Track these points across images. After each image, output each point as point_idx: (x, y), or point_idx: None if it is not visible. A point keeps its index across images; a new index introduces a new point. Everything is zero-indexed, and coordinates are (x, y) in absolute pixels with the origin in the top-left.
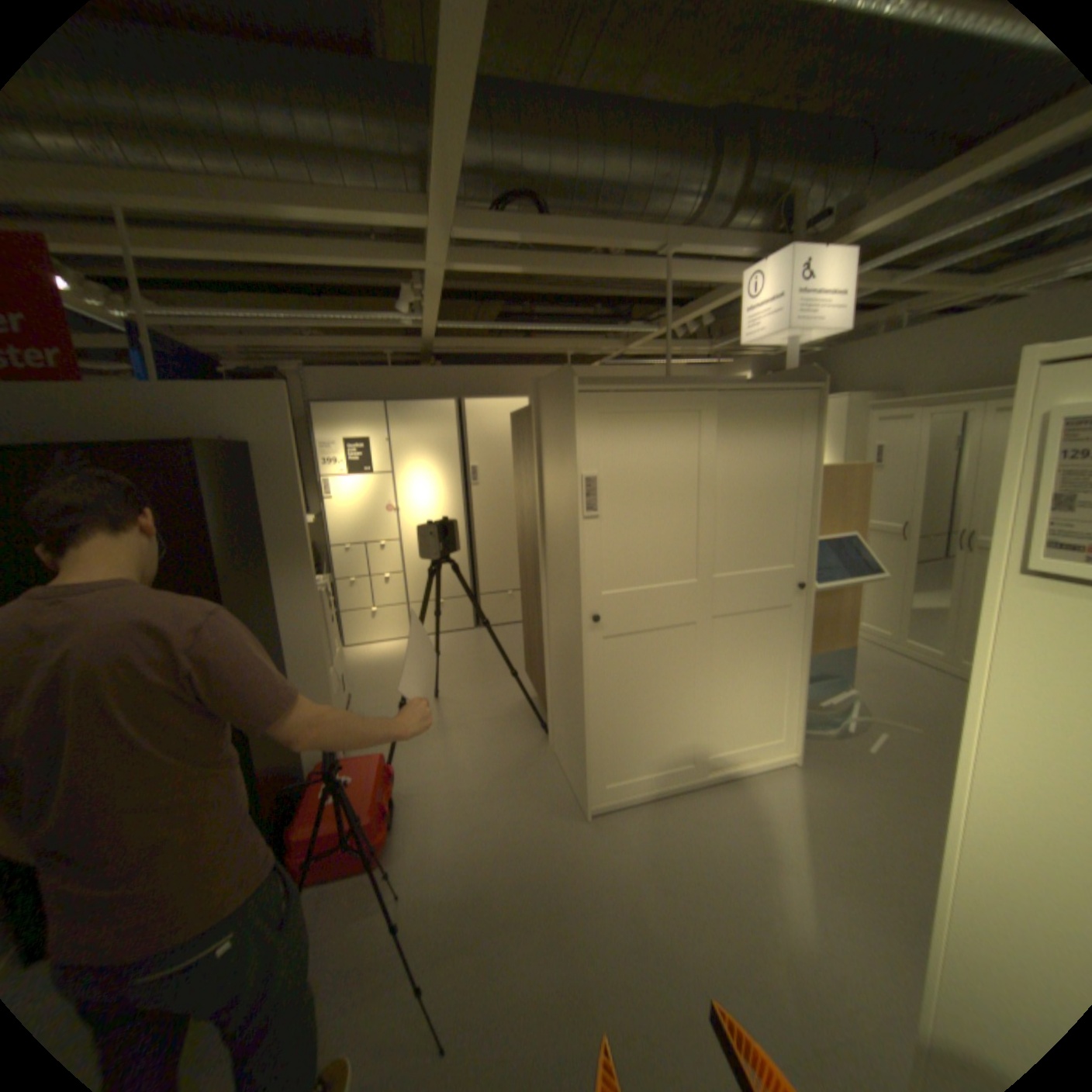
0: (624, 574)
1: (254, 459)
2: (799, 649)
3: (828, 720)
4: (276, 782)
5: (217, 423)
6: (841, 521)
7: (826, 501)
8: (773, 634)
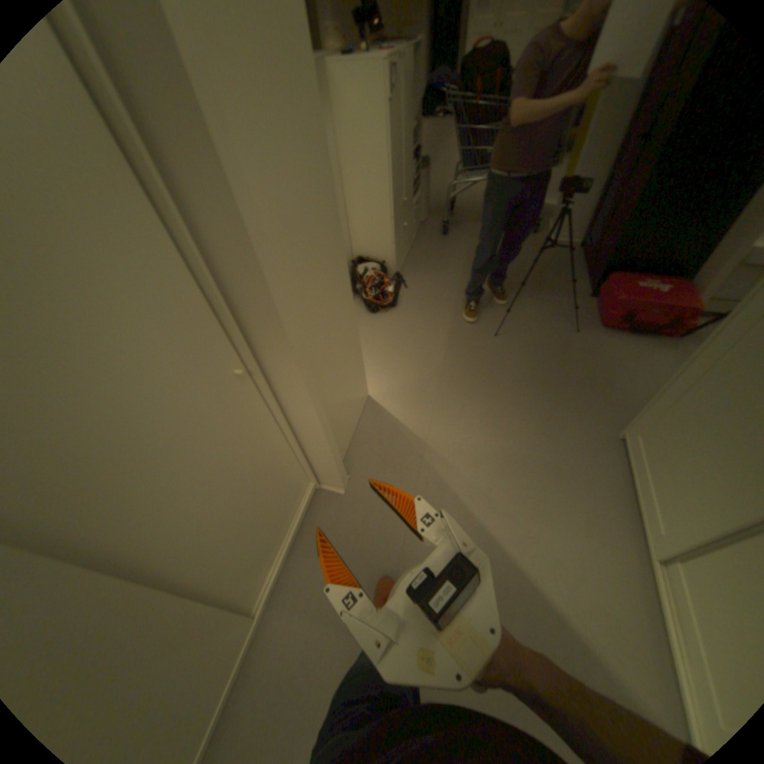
0: None
1: None
2: None
3: None
4: (648, 251)
5: None
6: None
7: None
8: None
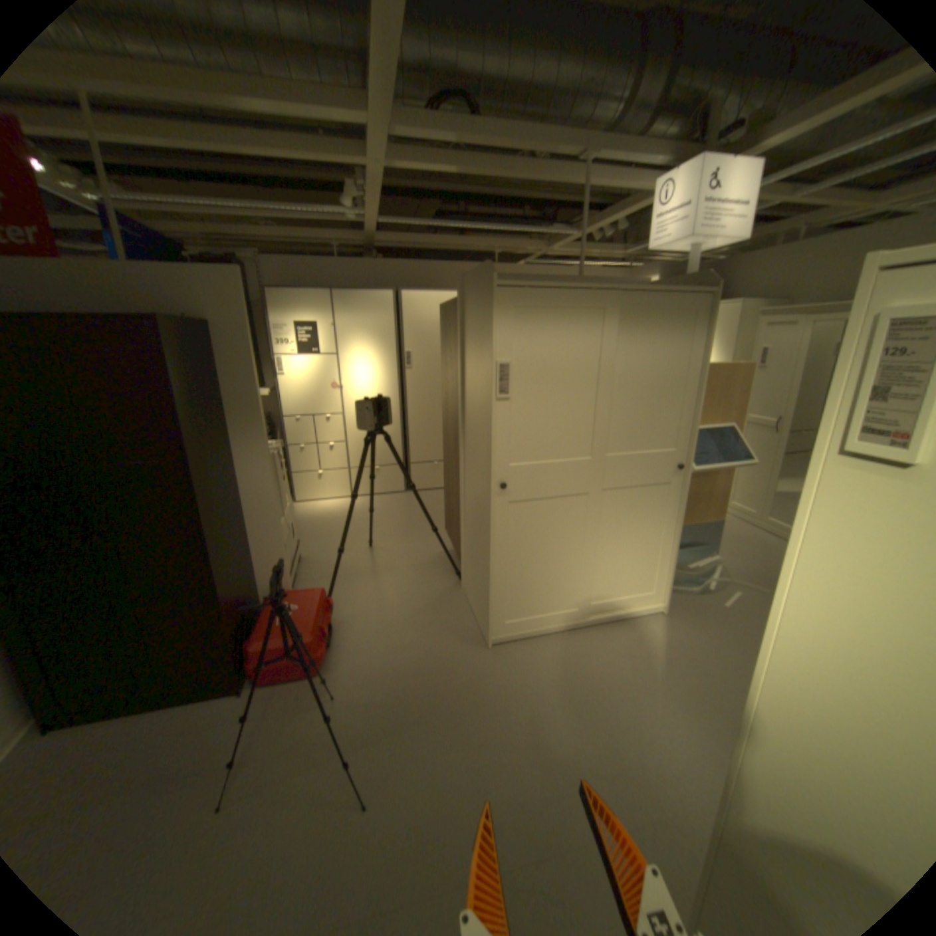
0: (529, 449)
1: (213, 335)
2: (673, 519)
3: (693, 578)
4: (236, 606)
5: (179, 302)
6: (722, 413)
7: (710, 395)
8: (653, 505)
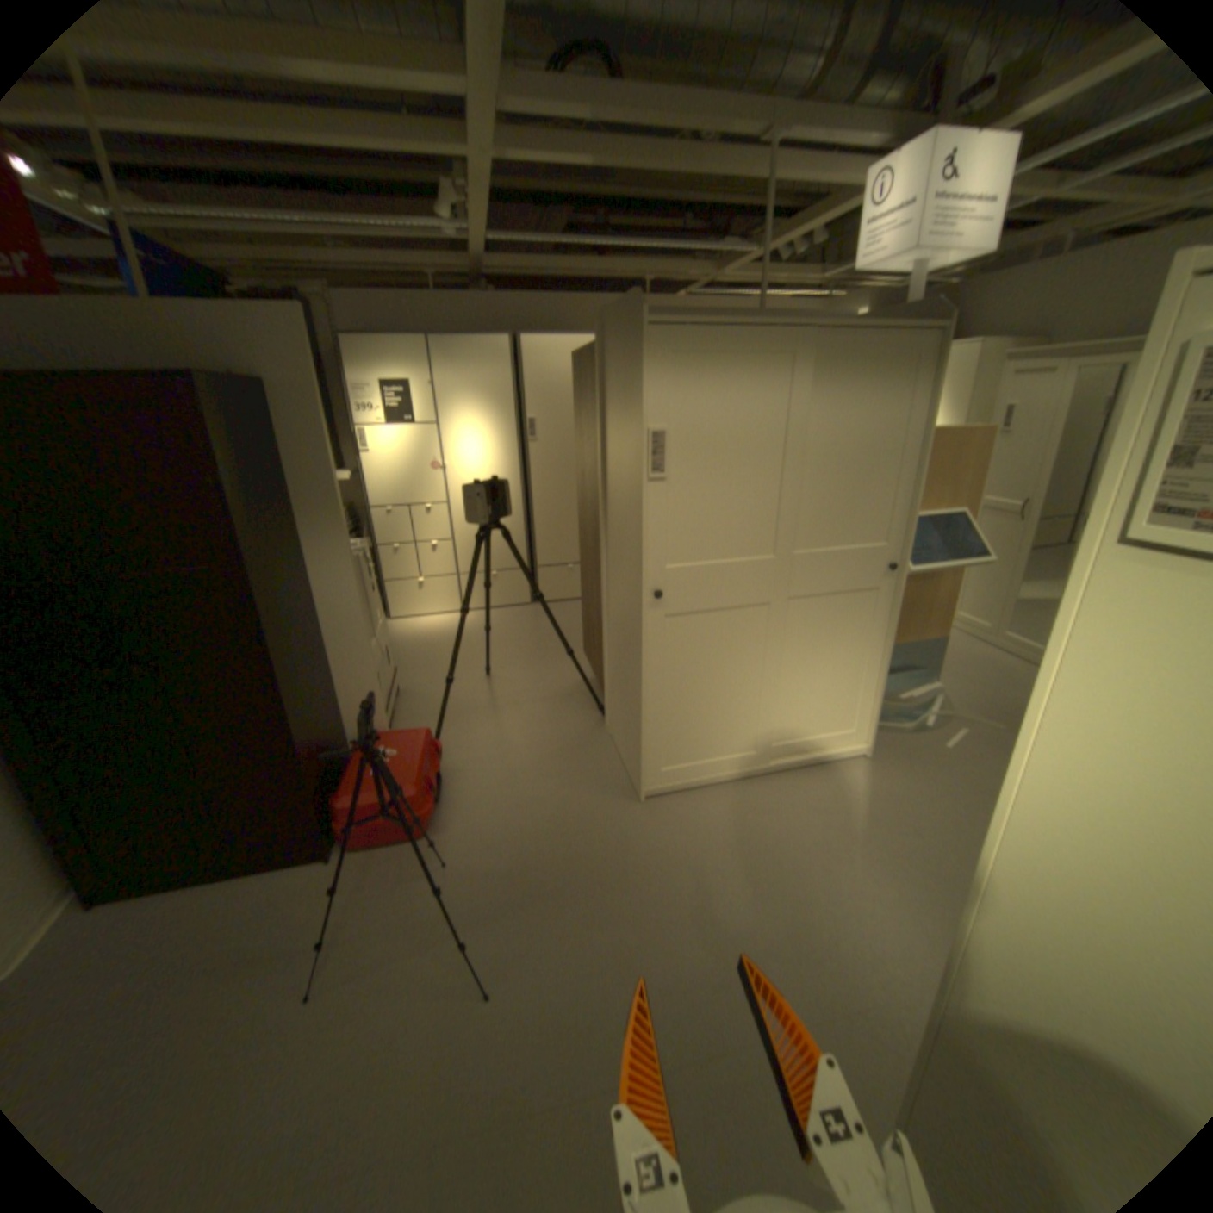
0: (692, 546)
1: (270, 399)
2: (881, 636)
3: (906, 712)
4: (318, 752)
5: (223, 354)
6: (949, 494)
7: (935, 471)
8: (855, 618)
